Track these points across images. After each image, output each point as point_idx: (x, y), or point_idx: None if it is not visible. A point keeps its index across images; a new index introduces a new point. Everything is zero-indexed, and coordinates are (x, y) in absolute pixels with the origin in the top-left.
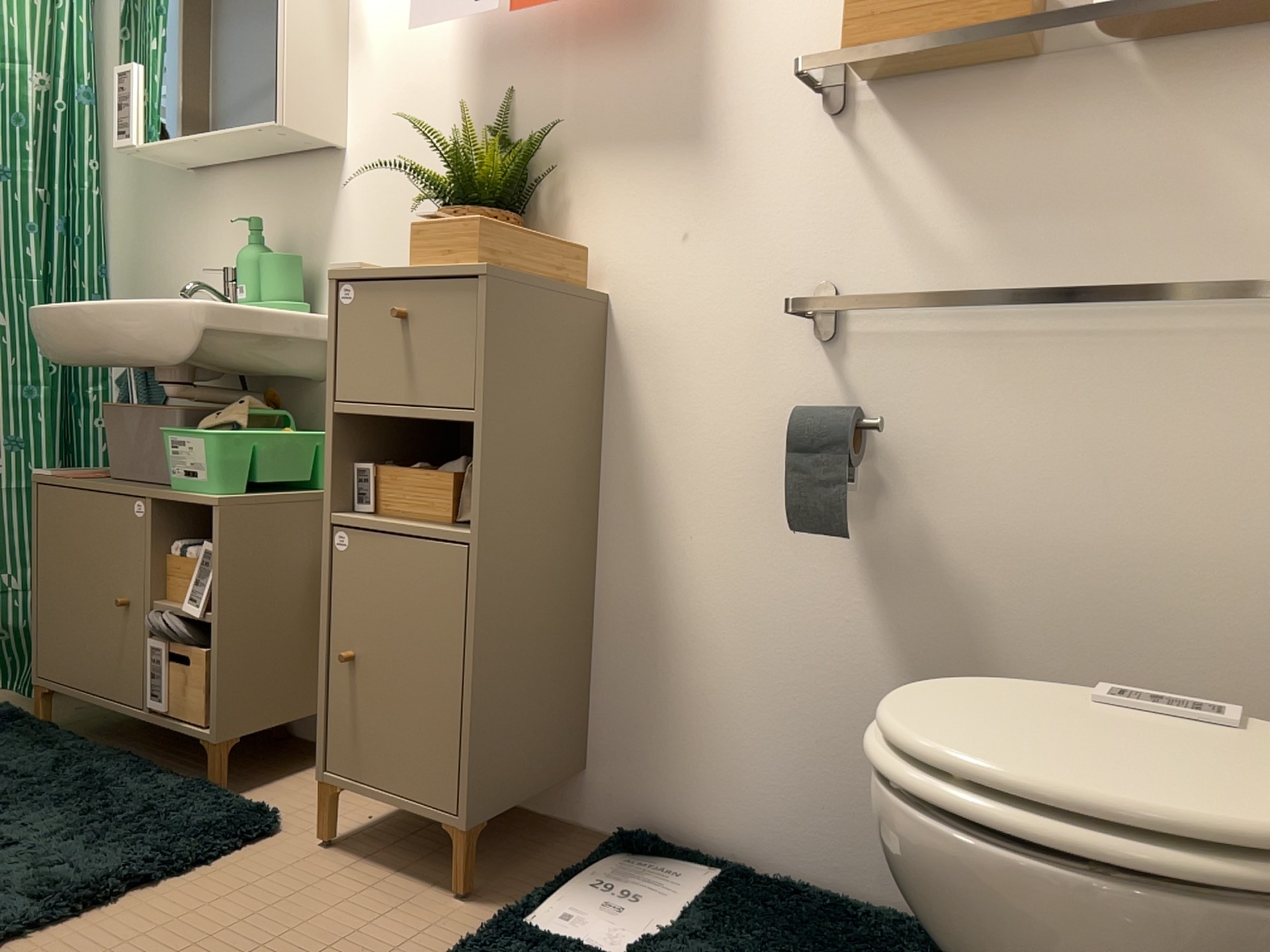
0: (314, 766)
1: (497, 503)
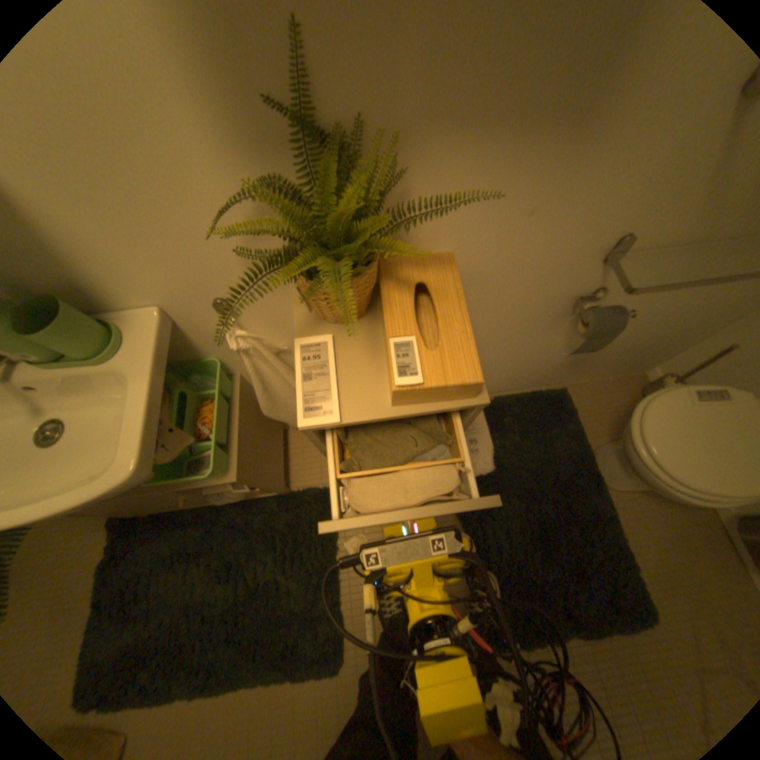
0: (290, 449)
1: None
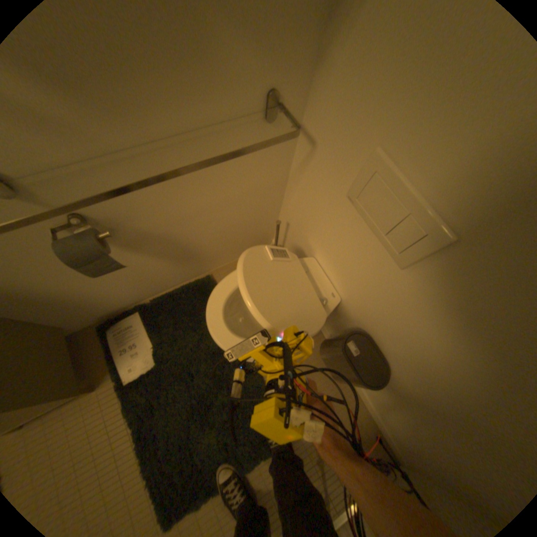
0: None
1: None
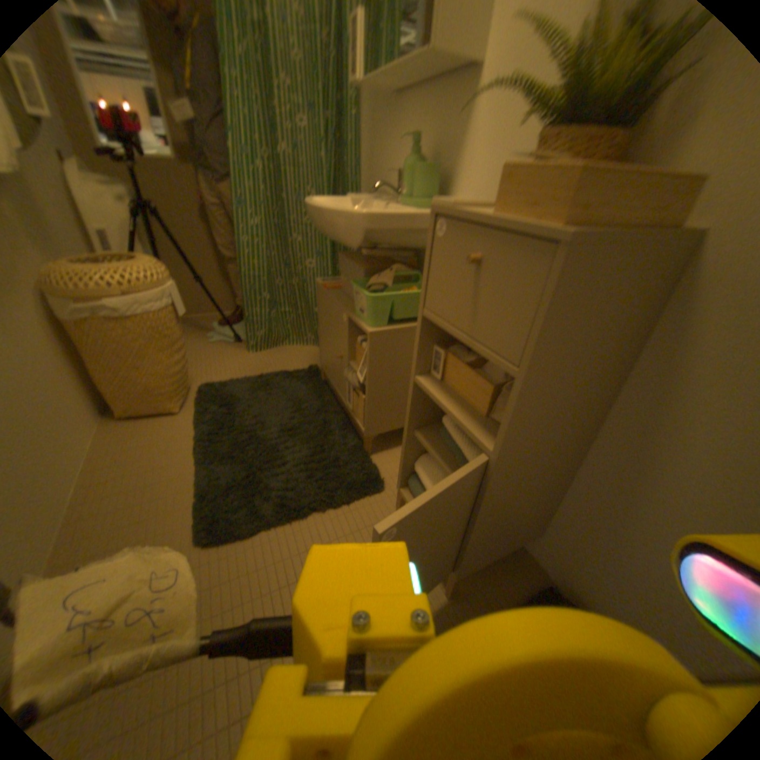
0: None
1: (516, 440)
